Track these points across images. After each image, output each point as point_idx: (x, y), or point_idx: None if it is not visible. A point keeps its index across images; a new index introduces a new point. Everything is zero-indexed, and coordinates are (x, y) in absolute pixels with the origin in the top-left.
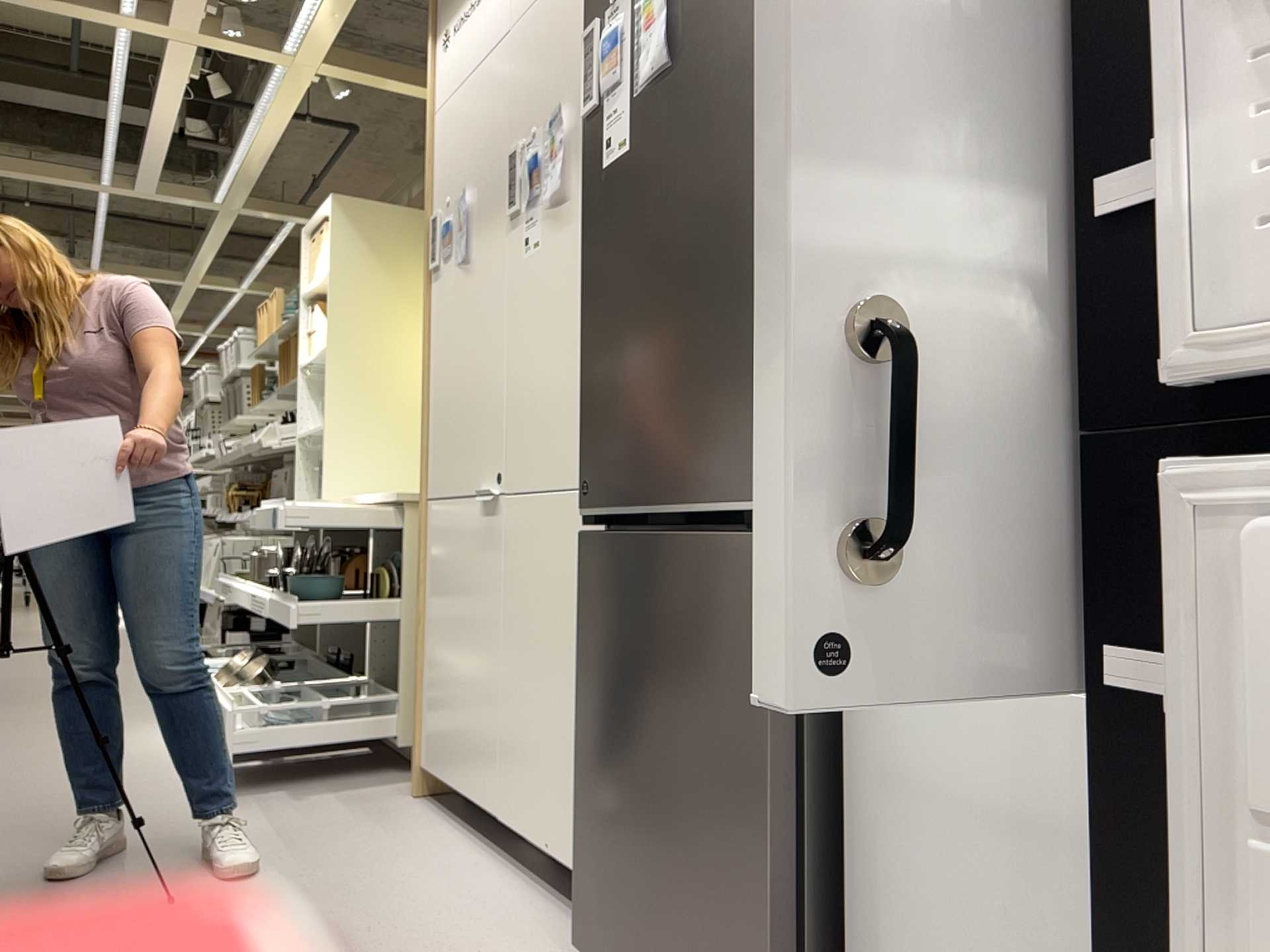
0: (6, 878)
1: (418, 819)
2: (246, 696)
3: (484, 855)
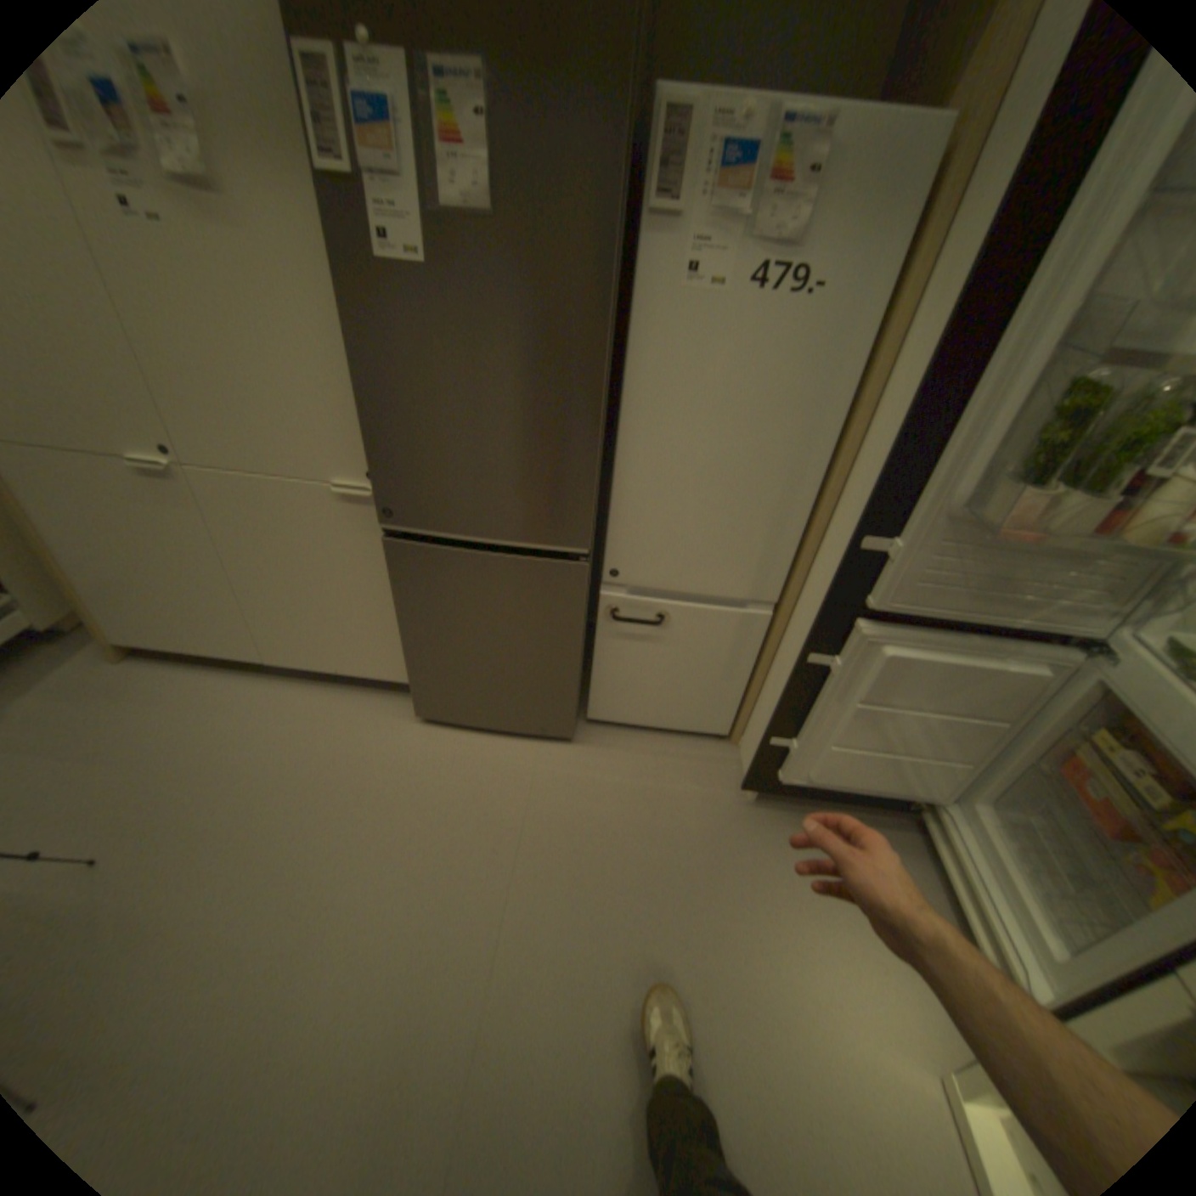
0: None
1: (156, 680)
2: None
3: (256, 683)
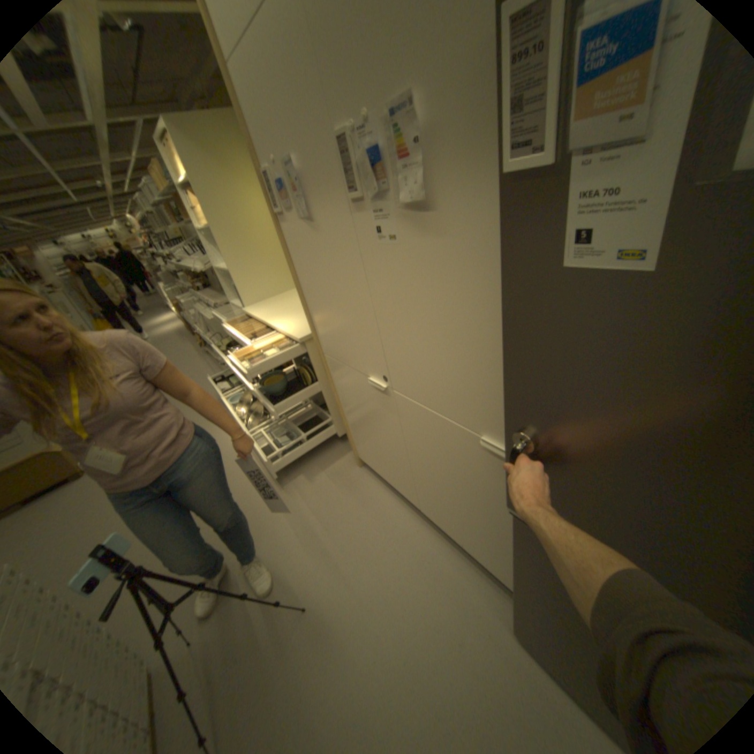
0: (219, 594)
1: (370, 488)
2: (264, 434)
3: (415, 518)
